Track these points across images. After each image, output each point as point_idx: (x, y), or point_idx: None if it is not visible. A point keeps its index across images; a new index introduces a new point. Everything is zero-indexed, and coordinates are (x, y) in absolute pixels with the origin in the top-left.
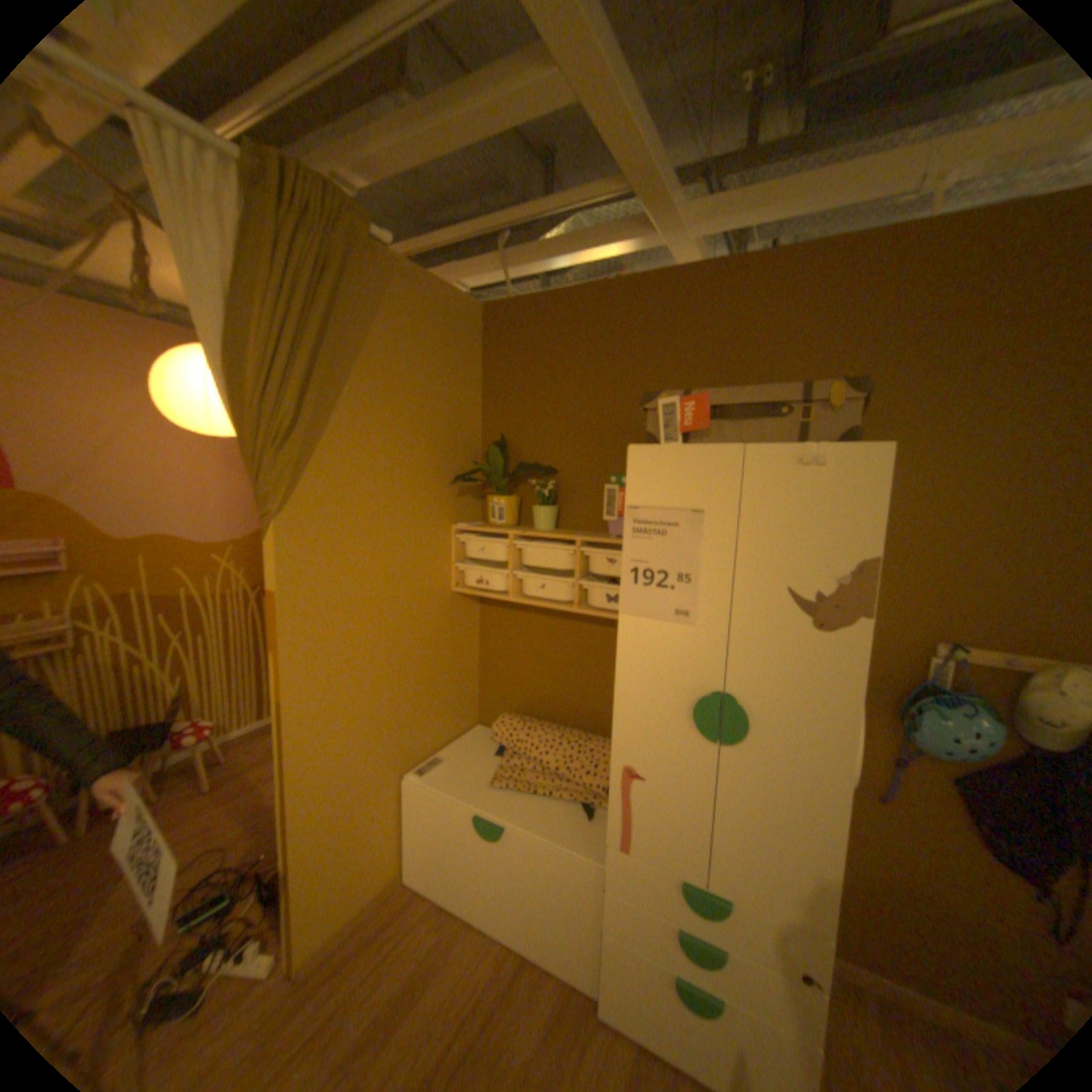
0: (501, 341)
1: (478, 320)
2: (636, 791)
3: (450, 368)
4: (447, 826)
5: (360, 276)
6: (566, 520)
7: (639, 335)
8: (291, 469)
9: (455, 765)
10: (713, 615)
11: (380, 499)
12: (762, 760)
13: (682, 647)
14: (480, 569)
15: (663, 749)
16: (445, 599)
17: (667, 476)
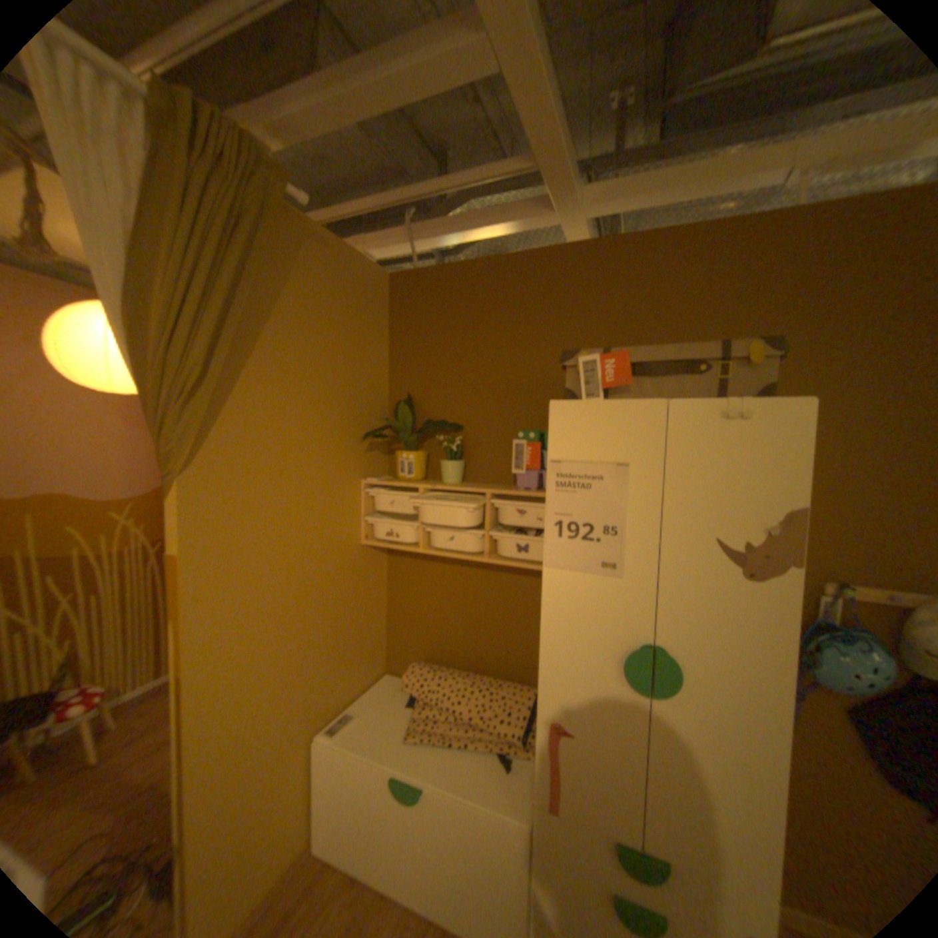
0: (408, 307)
1: (386, 287)
2: (564, 748)
3: (360, 330)
4: (360, 789)
5: (275, 235)
6: (473, 473)
7: (540, 303)
8: (199, 425)
9: (367, 721)
10: (641, 567)
11: (292, 455)
12: (697, 713)
13: (610, 600)
14: (391, 522)
15: (593, 705)
16: (355, 552)
17: (590, 430)
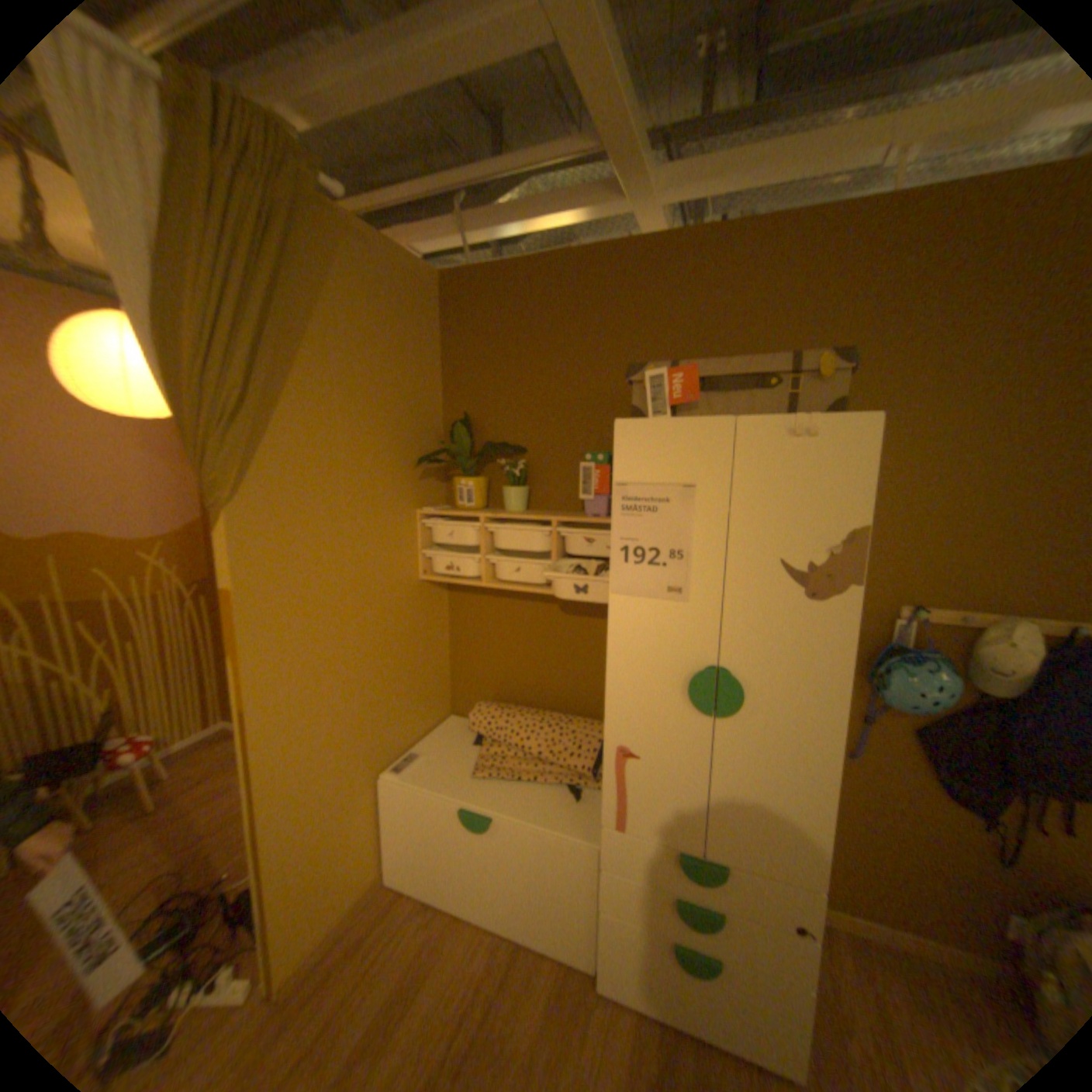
0: (460, 312)
1: (434, 288)
2: (630, 770)
3: (407, 340)
4: (430, 822)
5: (306, 232)
6: (537, 500)
7: (609, 306)
8: (241, 452)
9: (433, 758)
10: (706, 590)
11: (340, 483)
12: (756, 729)
13: (675, 624)
14: (450, 555)
15: (658, 727)
16: (413, 588)
17: (656, 451)
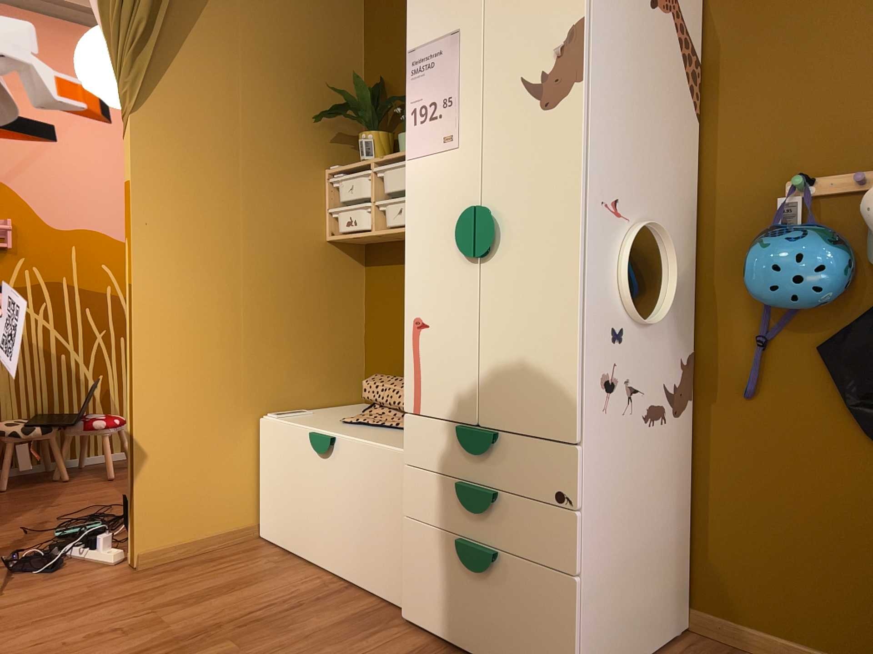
0: None
1: None
2: (422, 340)
3: (324, 12)
4: (292, 453)
5: None
6: None
7: None
8: (148, 72)
9: (318, 415)
10: (469, 129)
11: (240, 123)
12: (512, 262)
13: (449, 172)
14: (348, 207)
15: (440, 285)
16: (318, 246)
17: (433, 11)
